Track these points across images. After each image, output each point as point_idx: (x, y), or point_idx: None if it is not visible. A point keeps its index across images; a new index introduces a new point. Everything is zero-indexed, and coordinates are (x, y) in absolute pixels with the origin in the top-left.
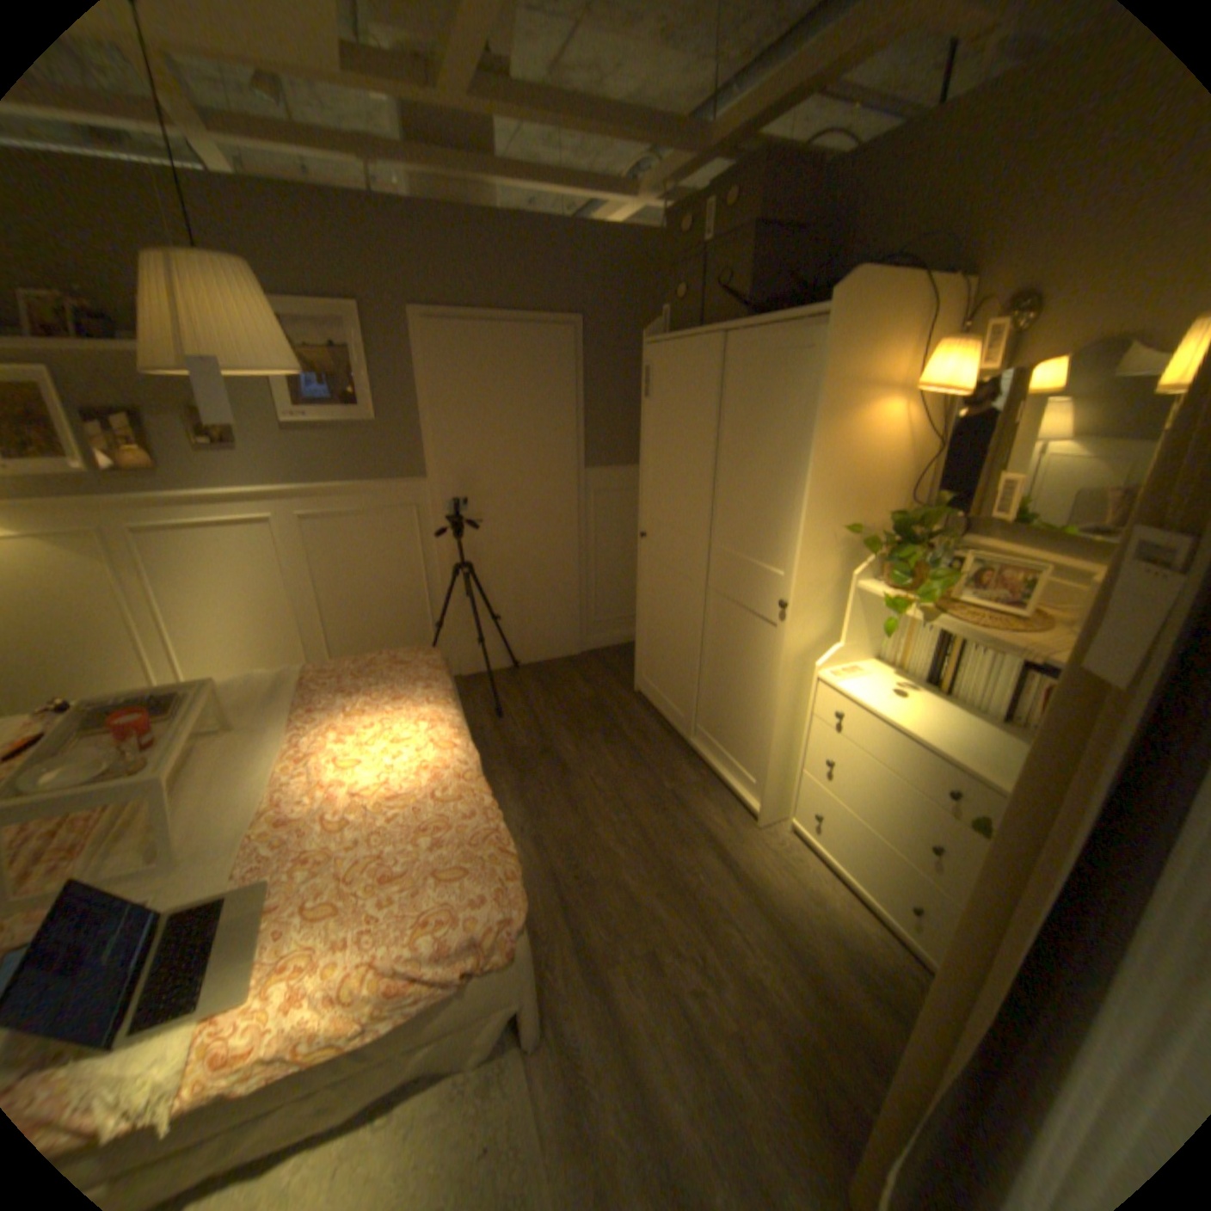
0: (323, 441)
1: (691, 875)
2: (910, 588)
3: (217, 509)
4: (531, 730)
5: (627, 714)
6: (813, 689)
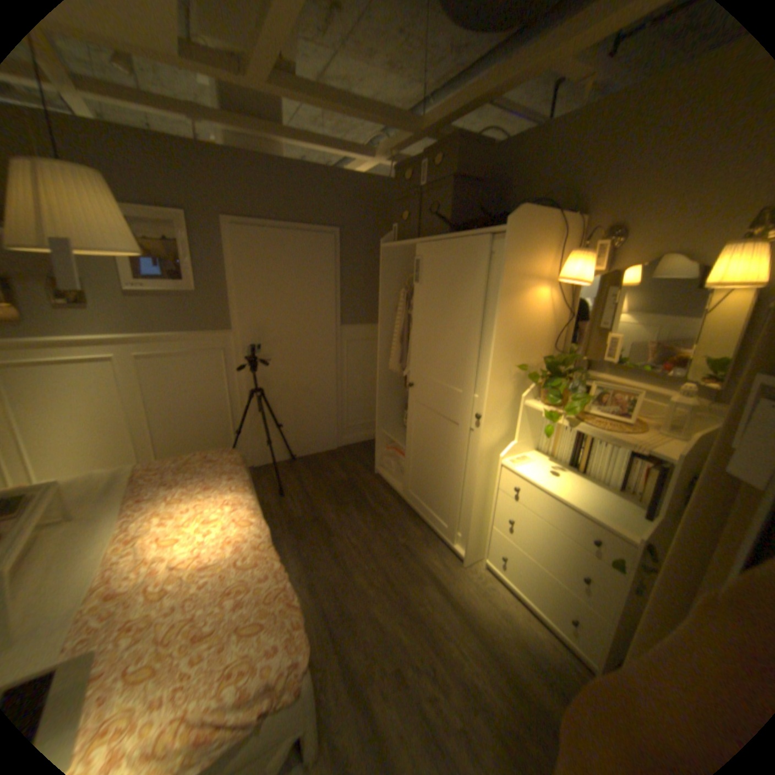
0: (157, 303)
1: (422, 606)
2: (559, 405)
3: (72, 350)
4: (305, 504)
5: (372, 489)
6: (498, 471)
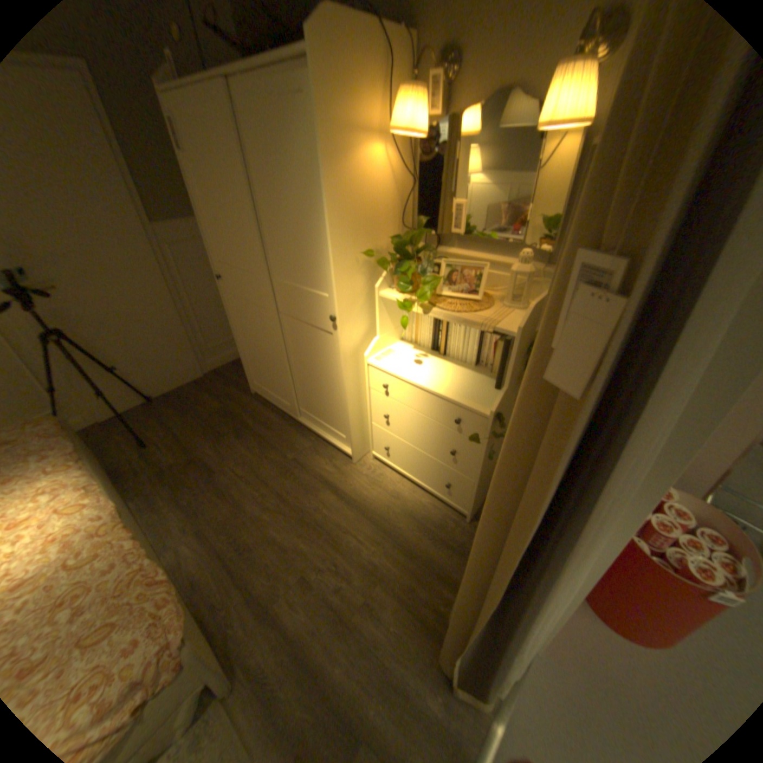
0: None
1: (317, 513)
2: (412, 292)
3: None
4: (175, 450)
5: (251, 413)
6: (367, 370)
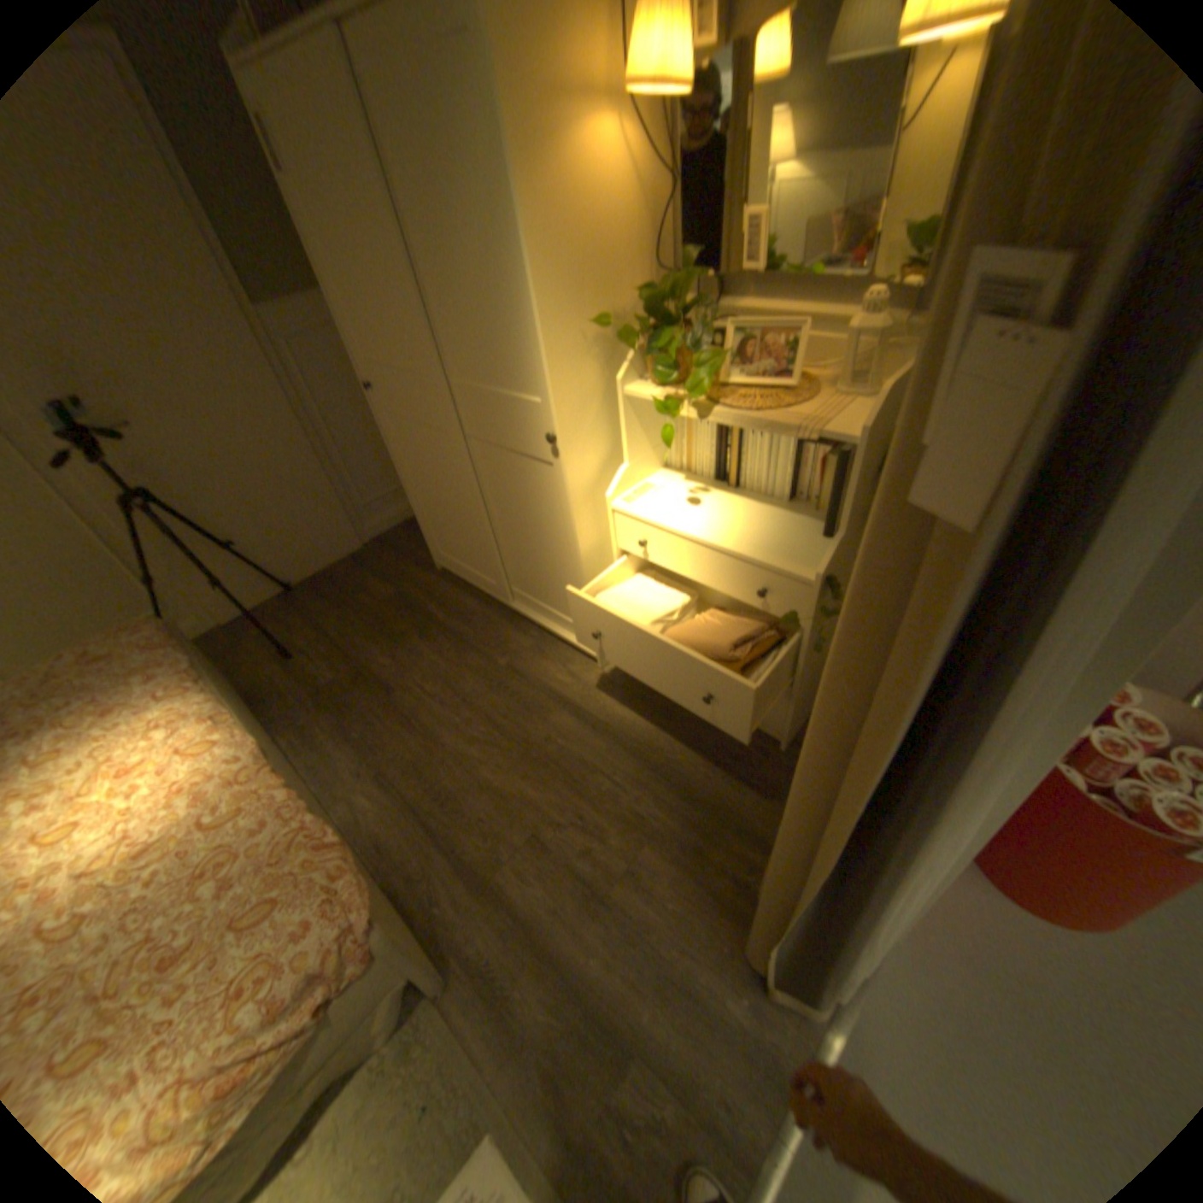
0: None
1: (549, 744)
2: (678, 383)
3: None
4: (334, 661)
5: (438, 601)
6: (612, 521)
